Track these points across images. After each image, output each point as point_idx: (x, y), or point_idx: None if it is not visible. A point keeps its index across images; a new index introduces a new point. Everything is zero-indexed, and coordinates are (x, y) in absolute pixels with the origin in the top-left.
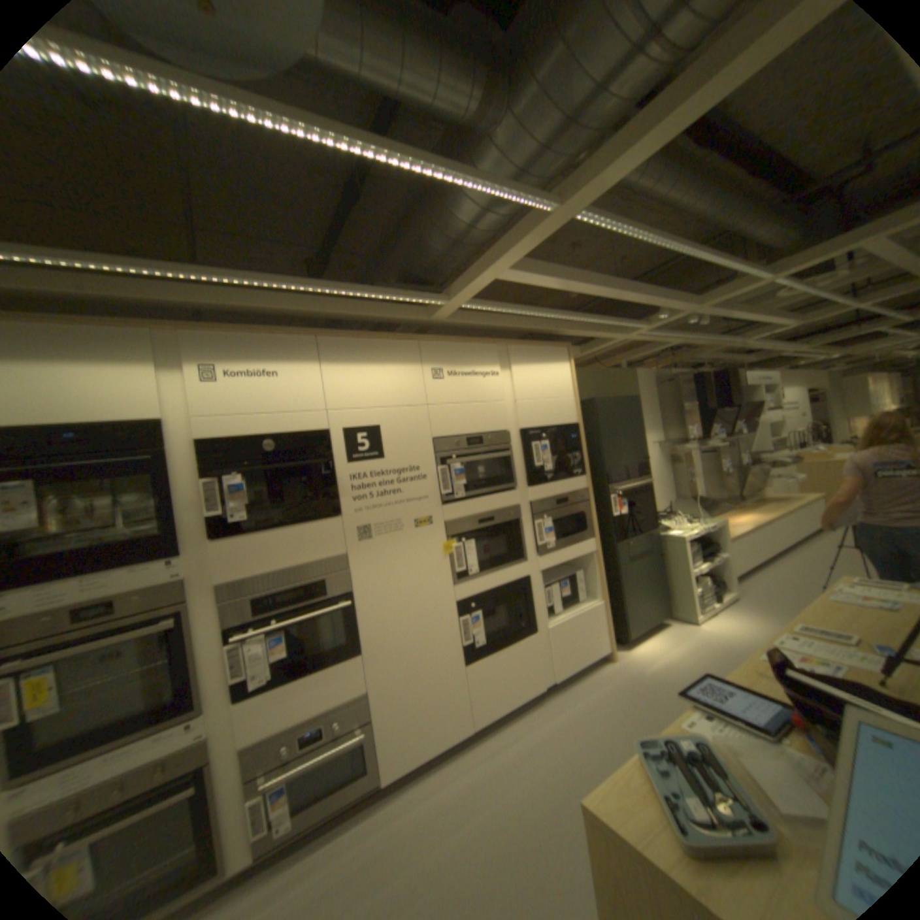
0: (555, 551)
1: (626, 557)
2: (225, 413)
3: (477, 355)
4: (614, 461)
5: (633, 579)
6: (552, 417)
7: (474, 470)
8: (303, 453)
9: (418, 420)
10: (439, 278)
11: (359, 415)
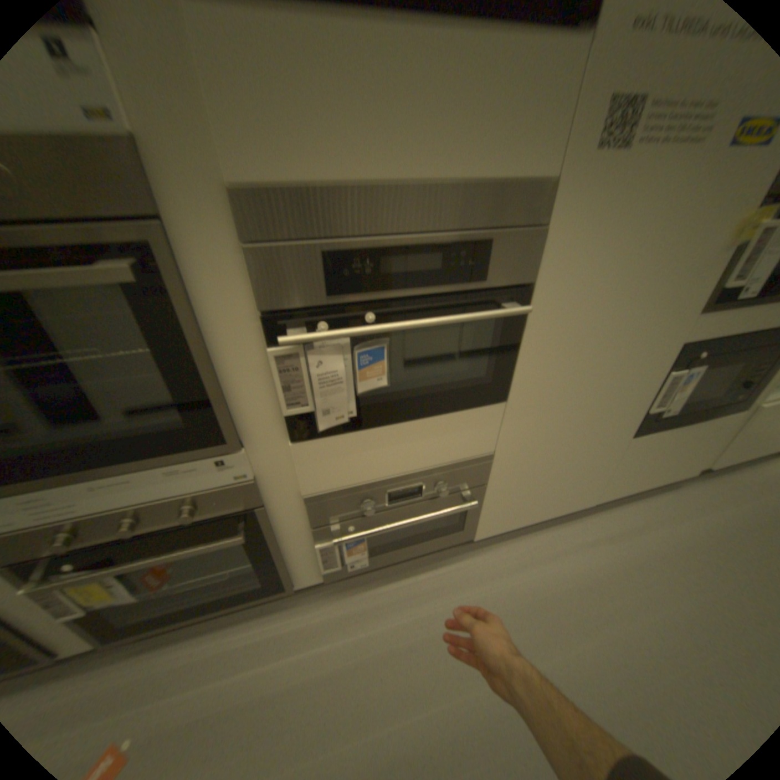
0: None
1: None
2: None
3: None
4: None
5: None
6: None
7: None
8: None
9: None
10: None
11: None
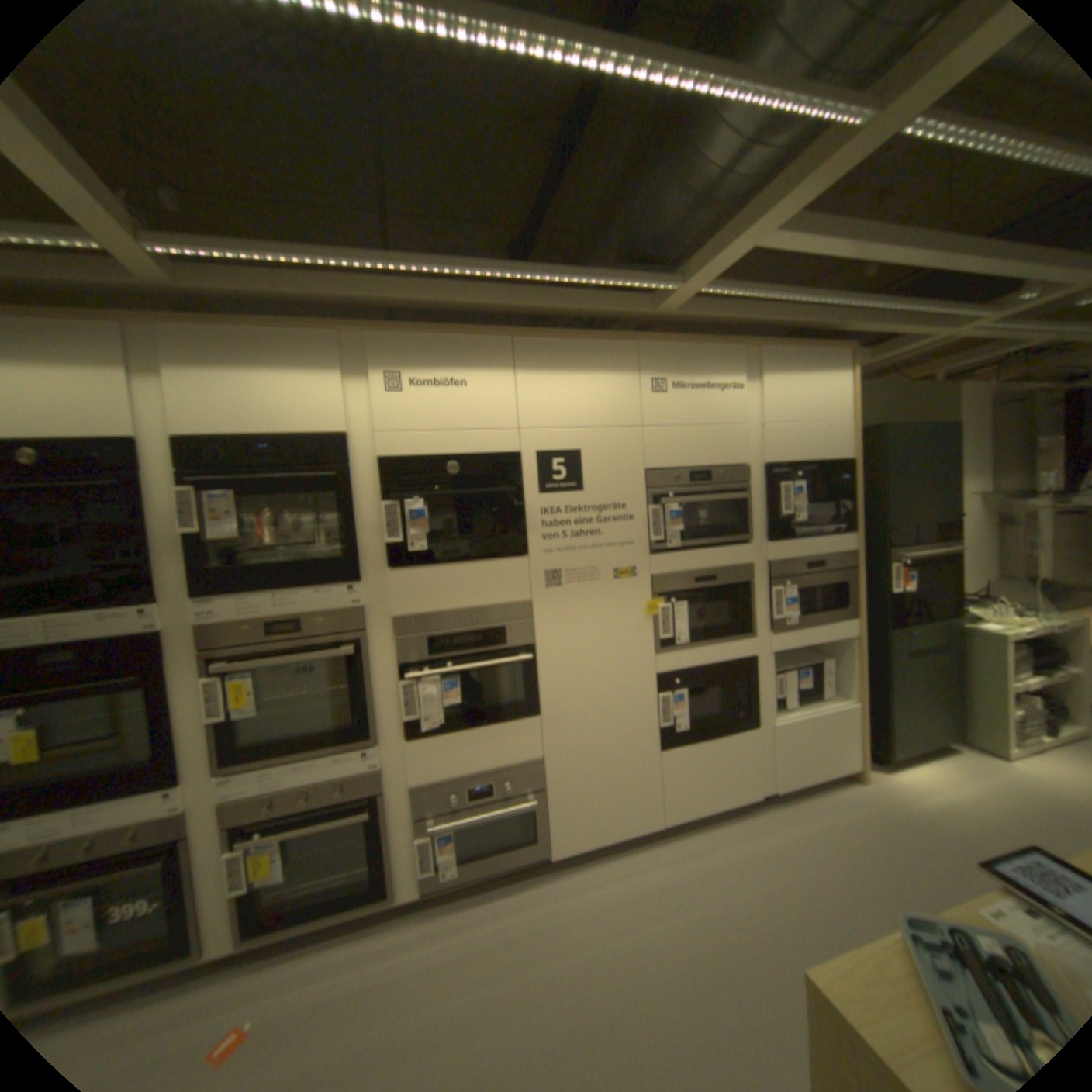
0: (797, 630)
1: (904, 651)
2: (409, 428)
3: (716, 360)
4: (905, 515)
5: (912, 682)
6: (817, 448)
7: (696, 513)
8: (490, 479)
9: (628, 445)
10: (673, 253)
11: (557, 436)
